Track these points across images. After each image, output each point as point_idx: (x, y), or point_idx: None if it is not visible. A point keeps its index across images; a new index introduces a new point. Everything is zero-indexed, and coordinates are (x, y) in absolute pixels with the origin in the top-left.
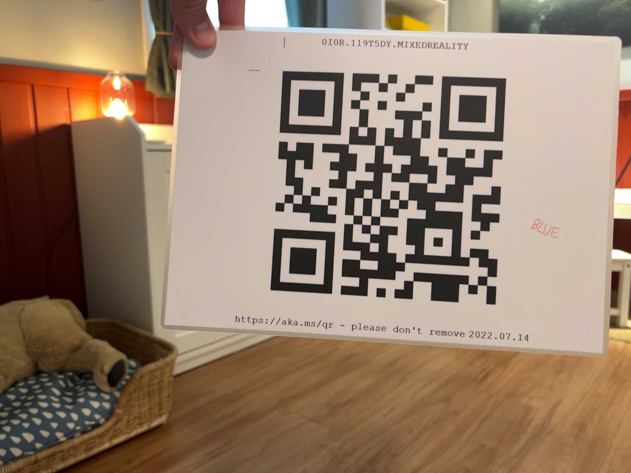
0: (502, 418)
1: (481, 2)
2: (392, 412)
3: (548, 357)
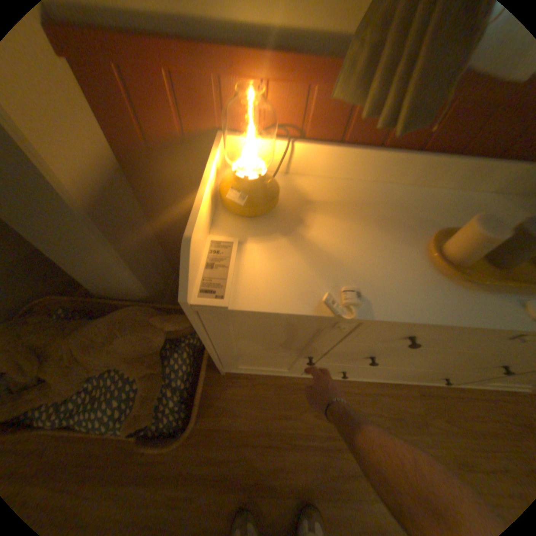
0: None
1: None
2: None
3: None
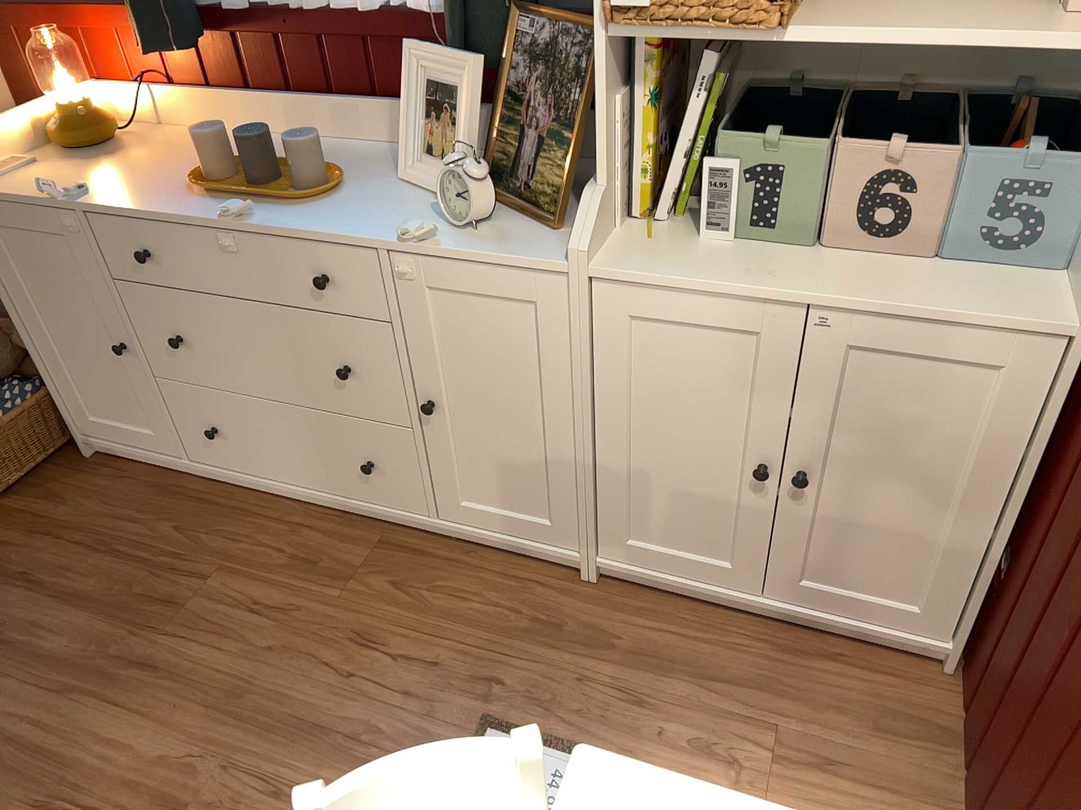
0: None
1: None
2: None
3: None
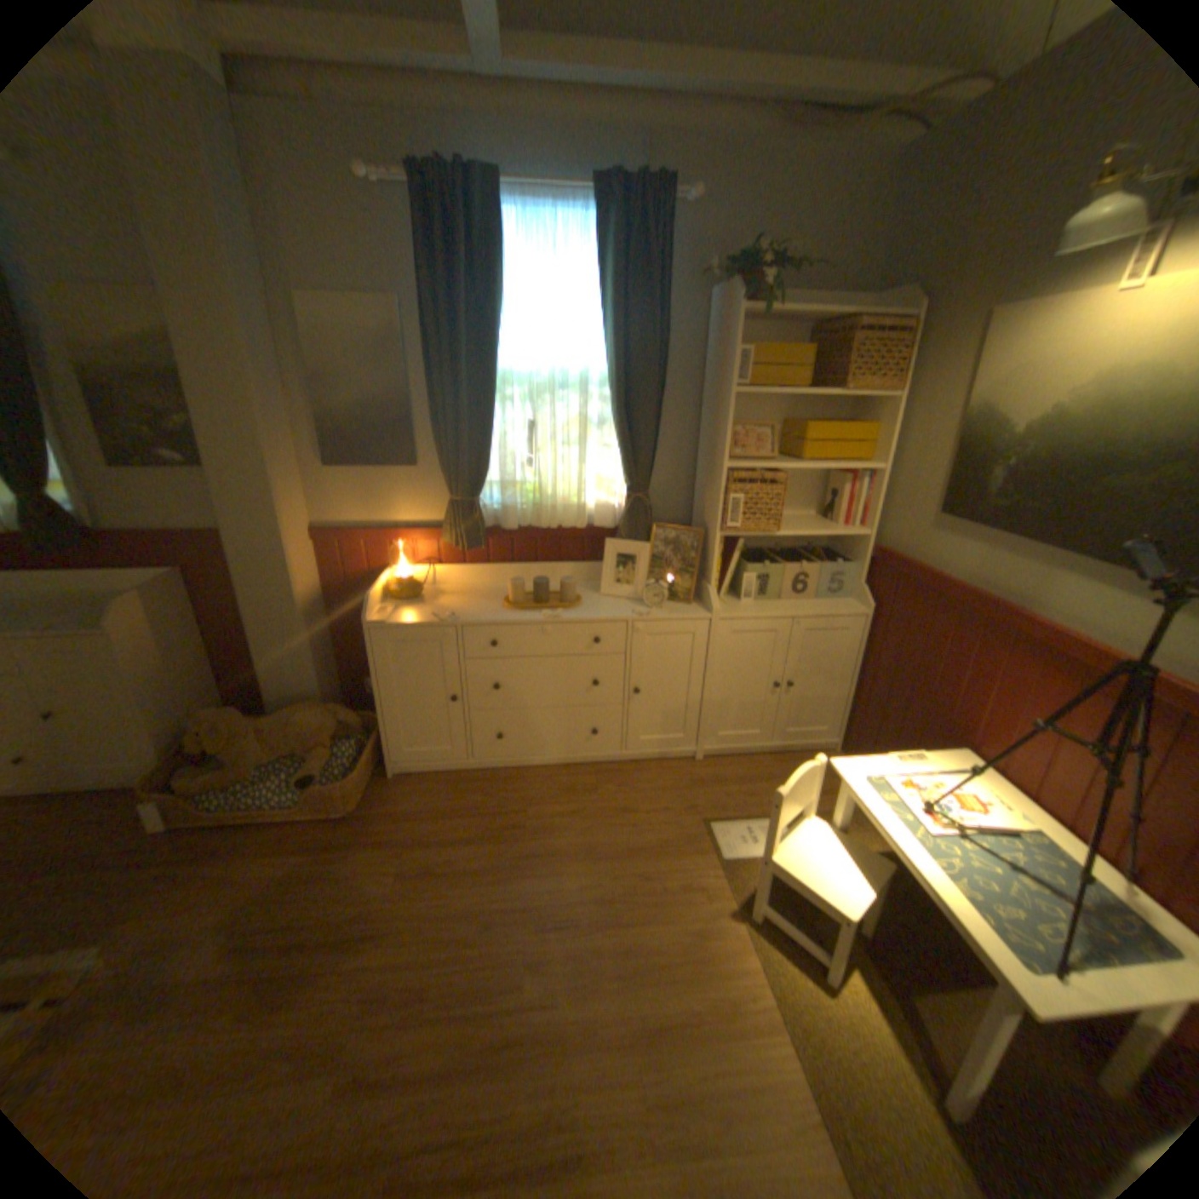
0: (485, 980)
1: (949, 404)
2: (442, 908)
3: (651, 955)
